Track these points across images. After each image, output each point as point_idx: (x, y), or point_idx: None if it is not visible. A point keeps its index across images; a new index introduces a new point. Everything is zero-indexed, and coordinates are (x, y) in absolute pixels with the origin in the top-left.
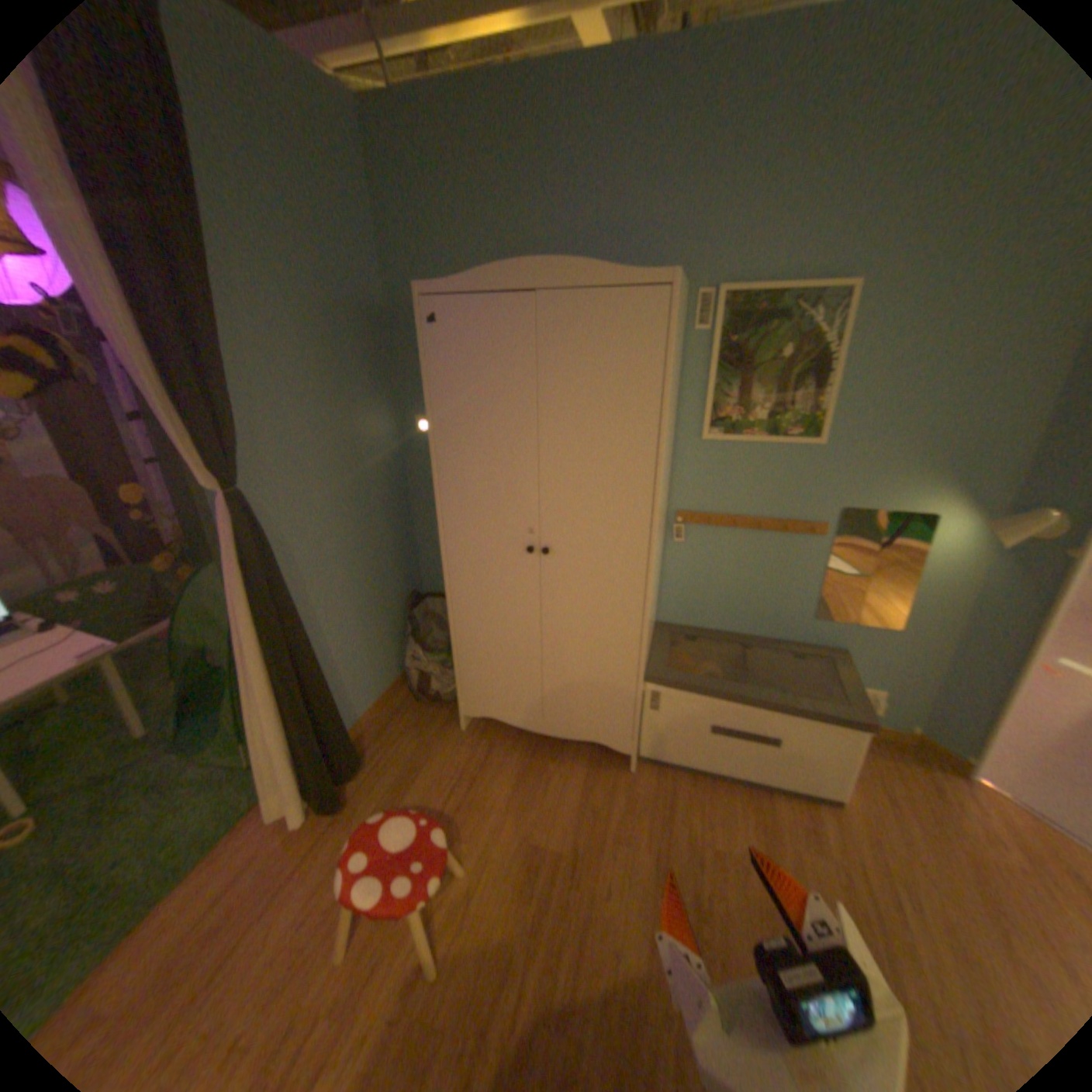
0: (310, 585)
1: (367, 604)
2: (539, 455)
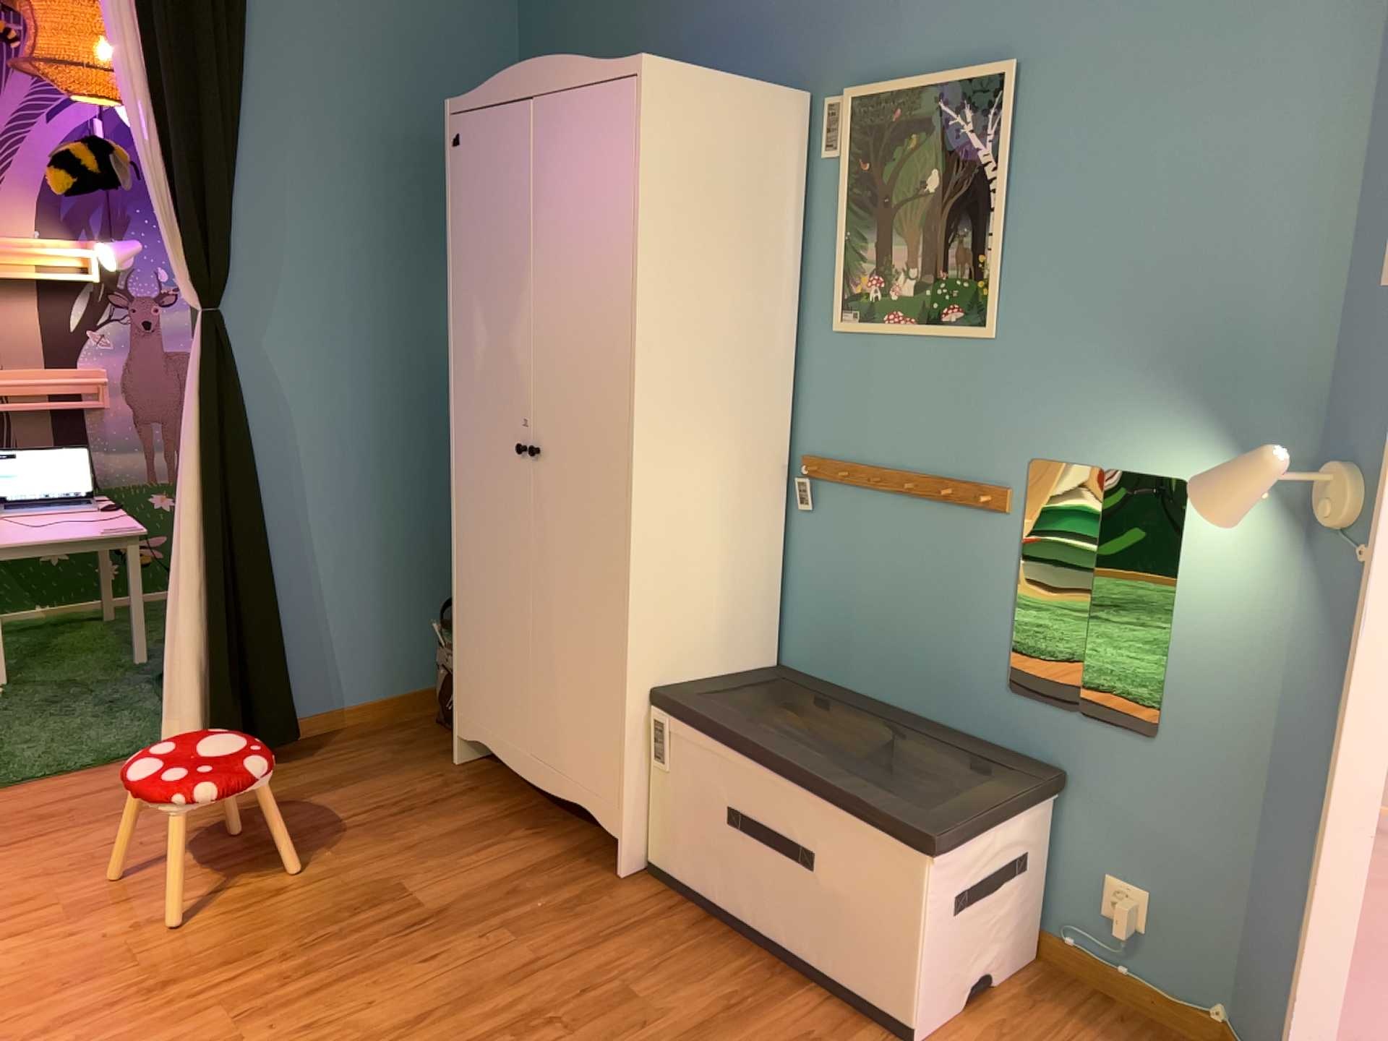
0: (306, 473)
1: (397, 543)
2: (535, 310)
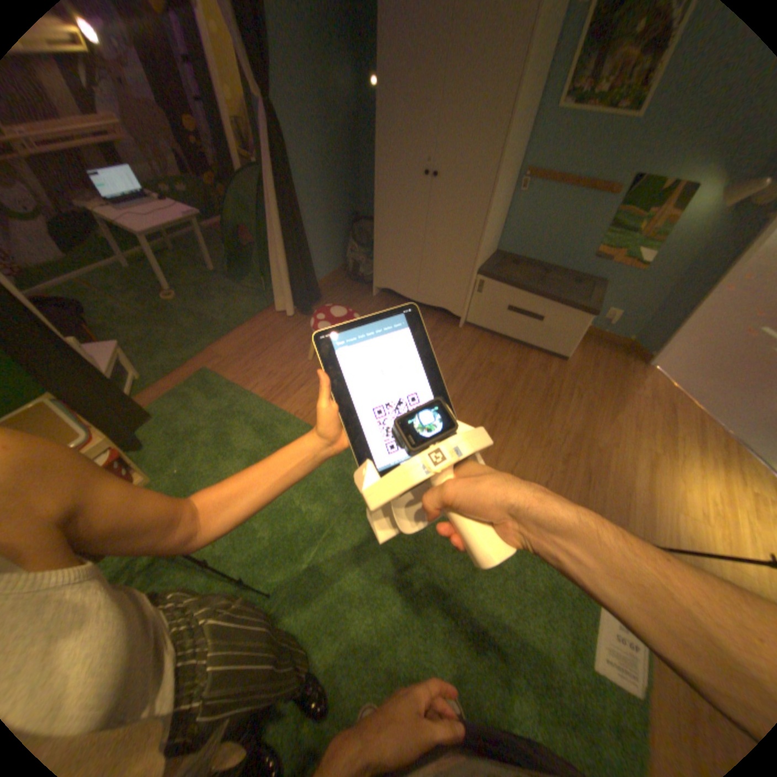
0: (299, 184)
1: (328, 211)
2: (441, 100)
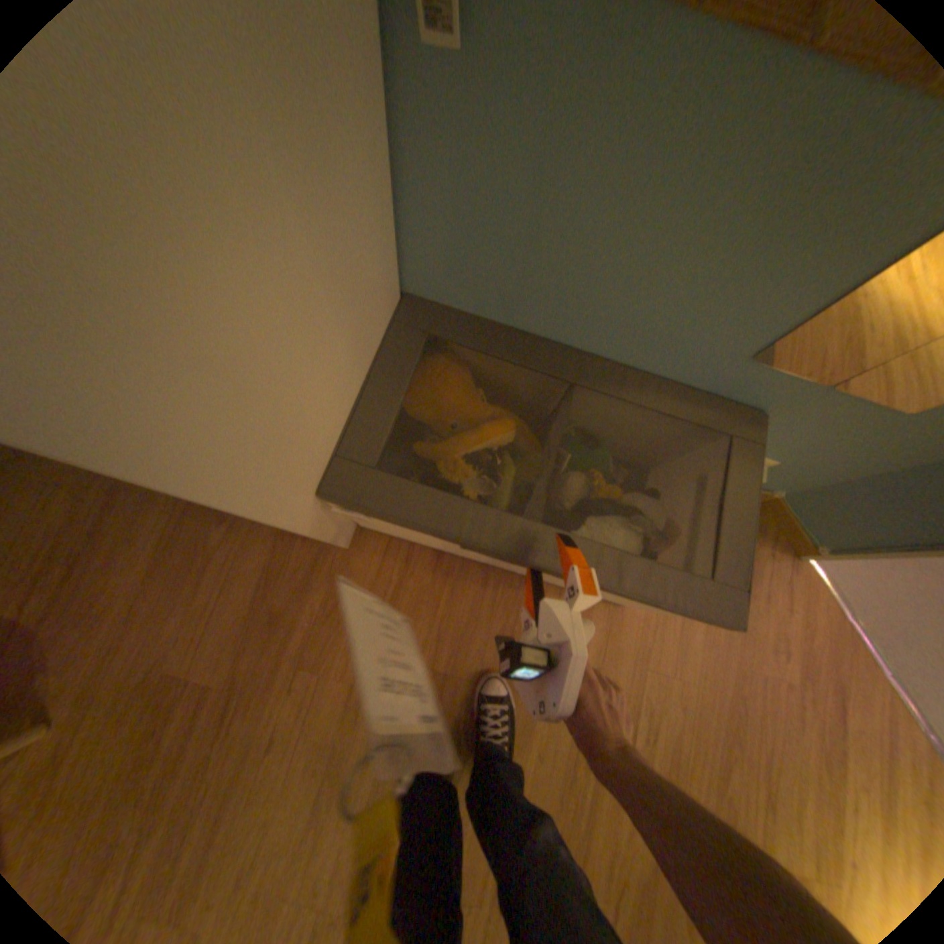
0: None
1: None
2: None
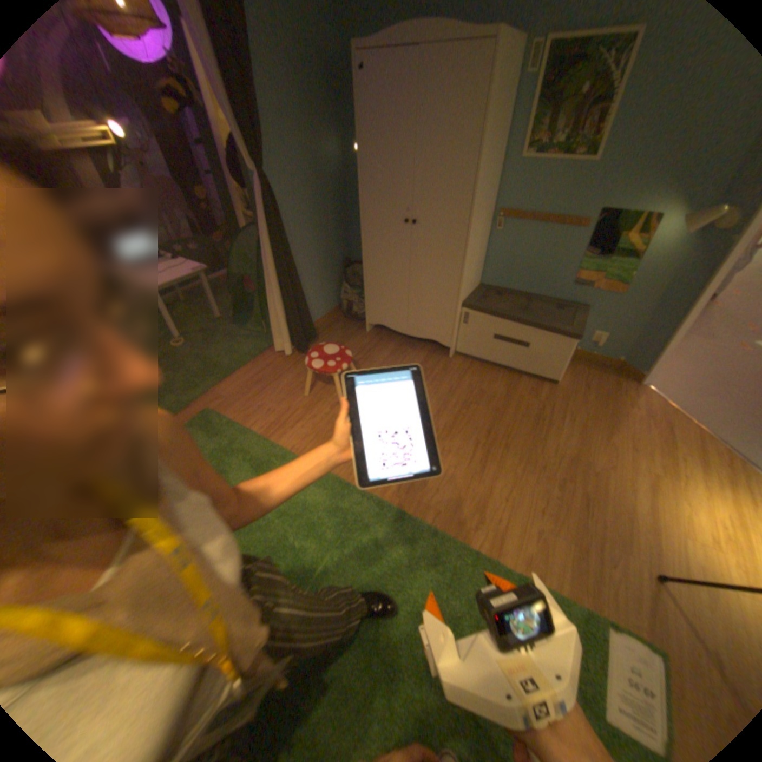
0: (294, 238)
1: (322, 258)
2: (414, 160)
